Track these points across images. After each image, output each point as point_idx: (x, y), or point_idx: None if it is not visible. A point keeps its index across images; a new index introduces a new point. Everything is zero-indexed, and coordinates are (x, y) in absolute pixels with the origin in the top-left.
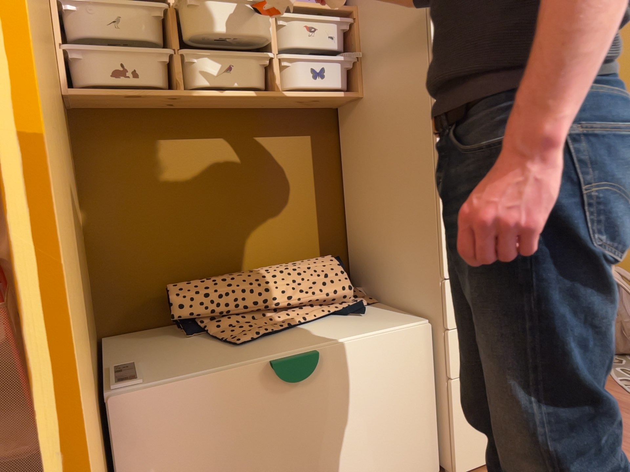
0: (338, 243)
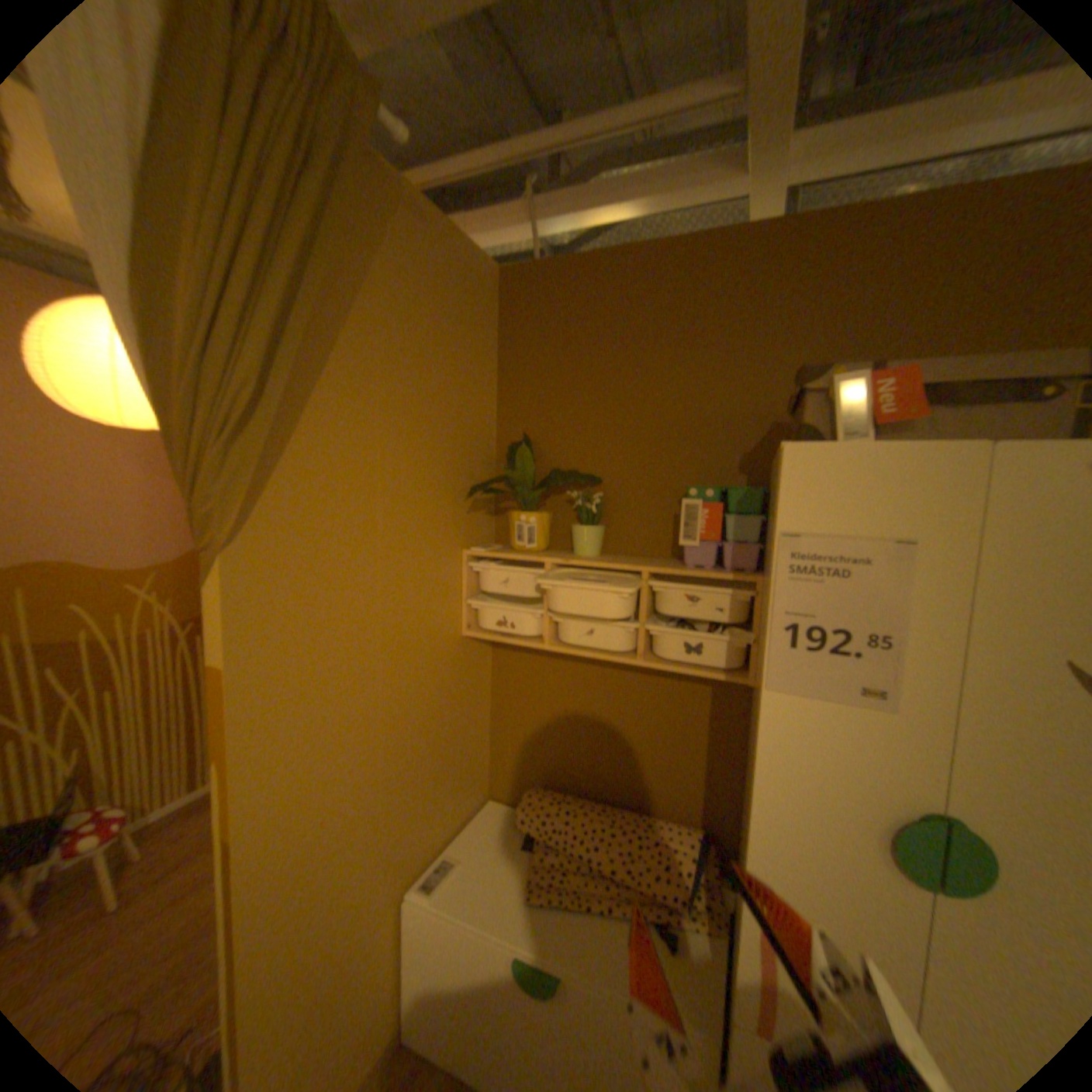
0: (729, 819)
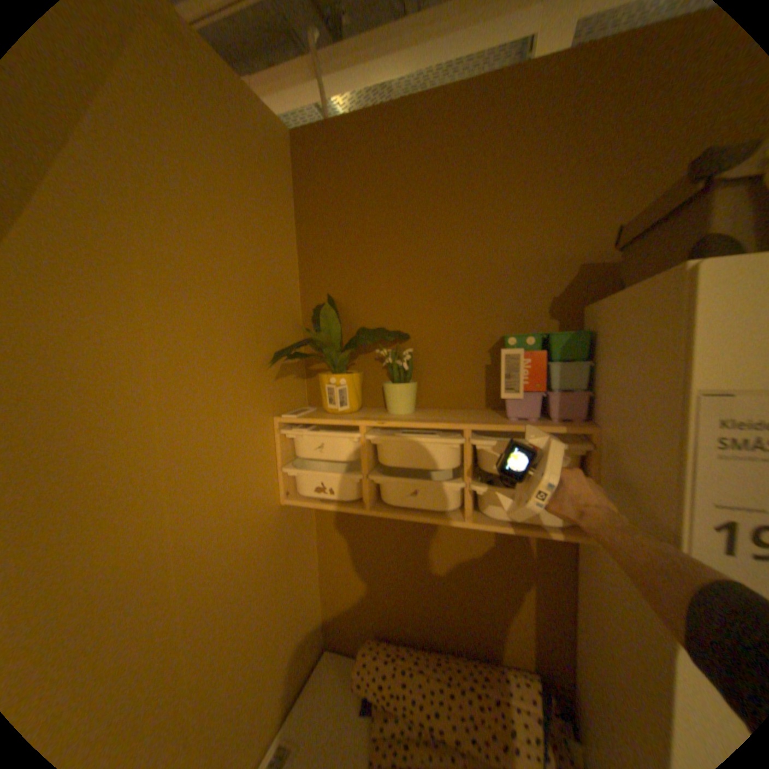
0: (562, 660)
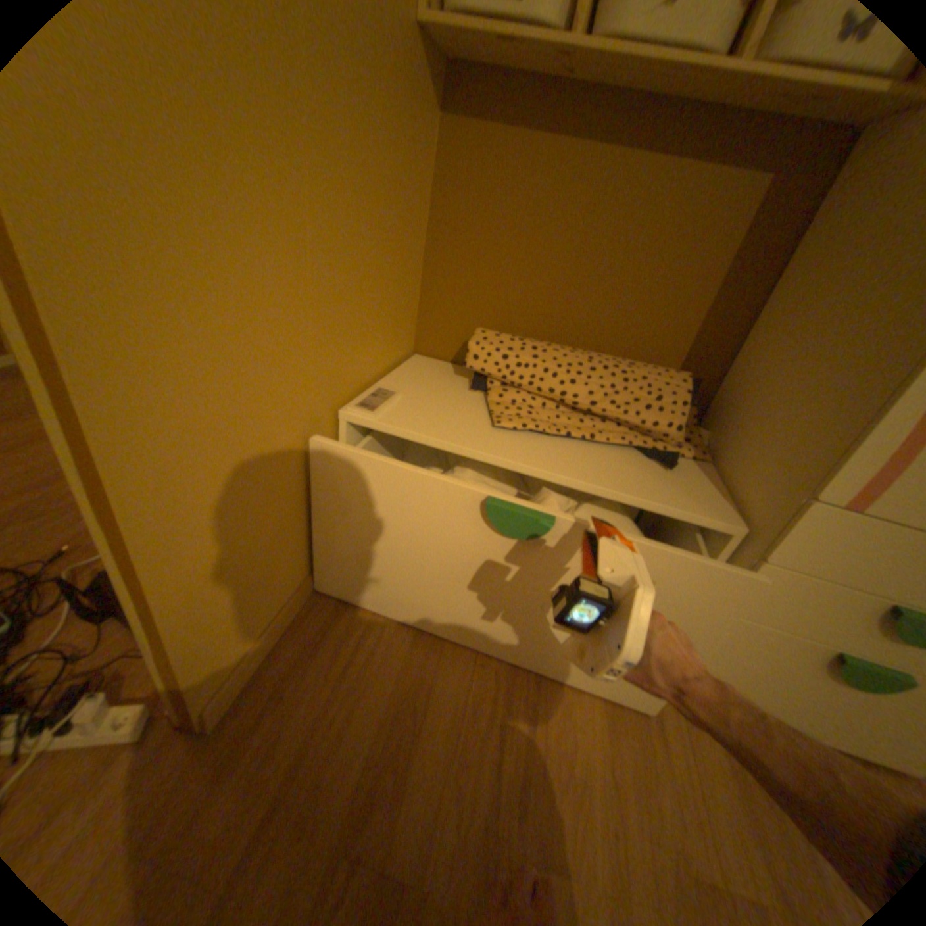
0: (714, 362)
